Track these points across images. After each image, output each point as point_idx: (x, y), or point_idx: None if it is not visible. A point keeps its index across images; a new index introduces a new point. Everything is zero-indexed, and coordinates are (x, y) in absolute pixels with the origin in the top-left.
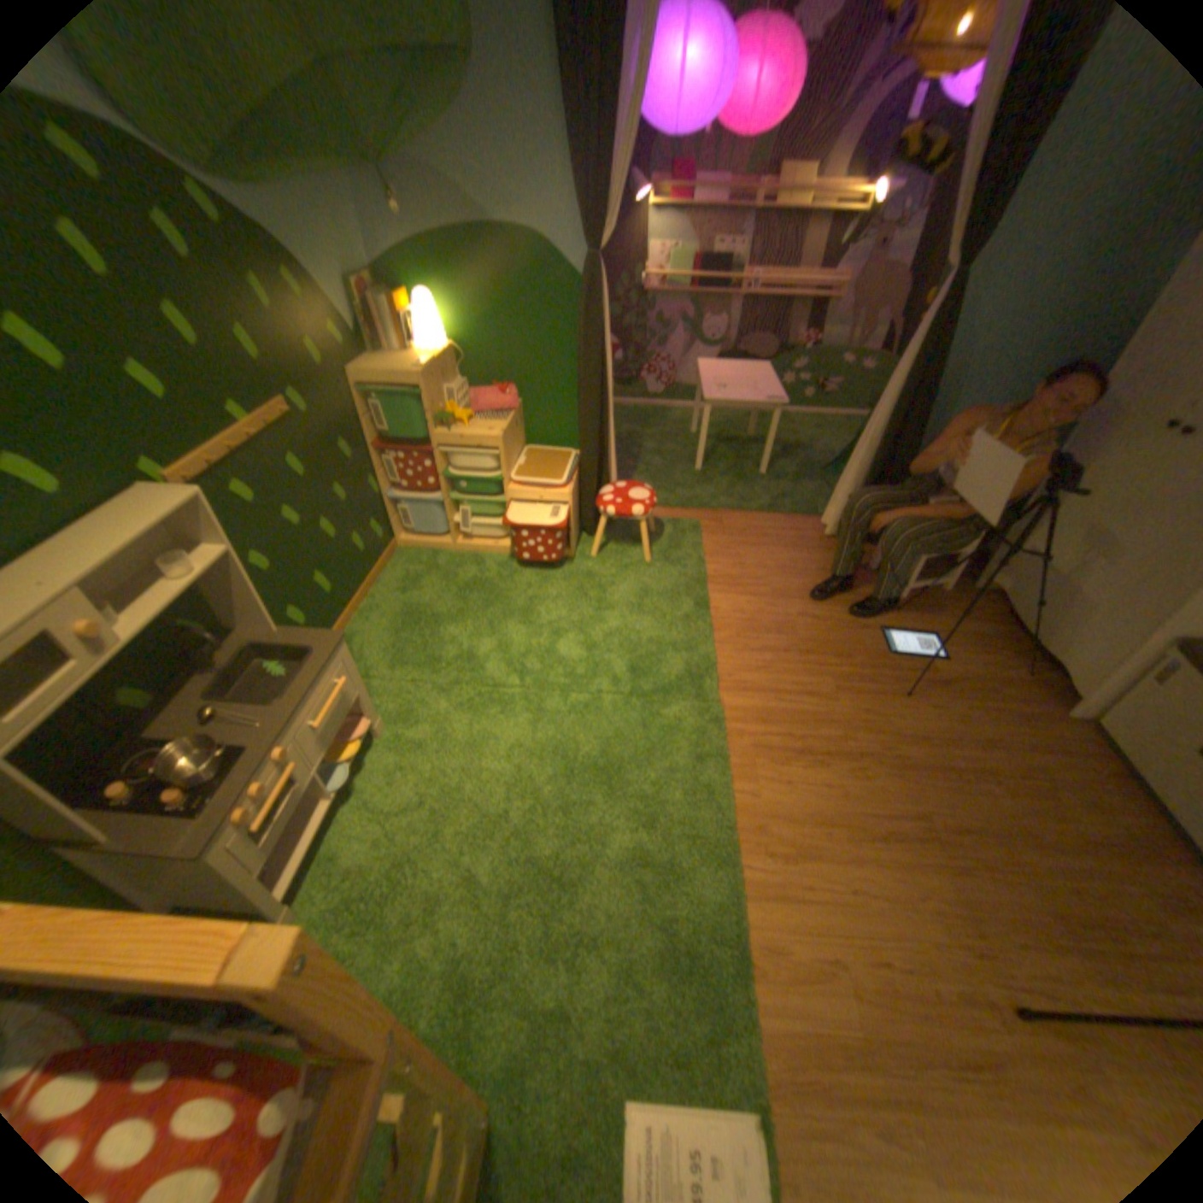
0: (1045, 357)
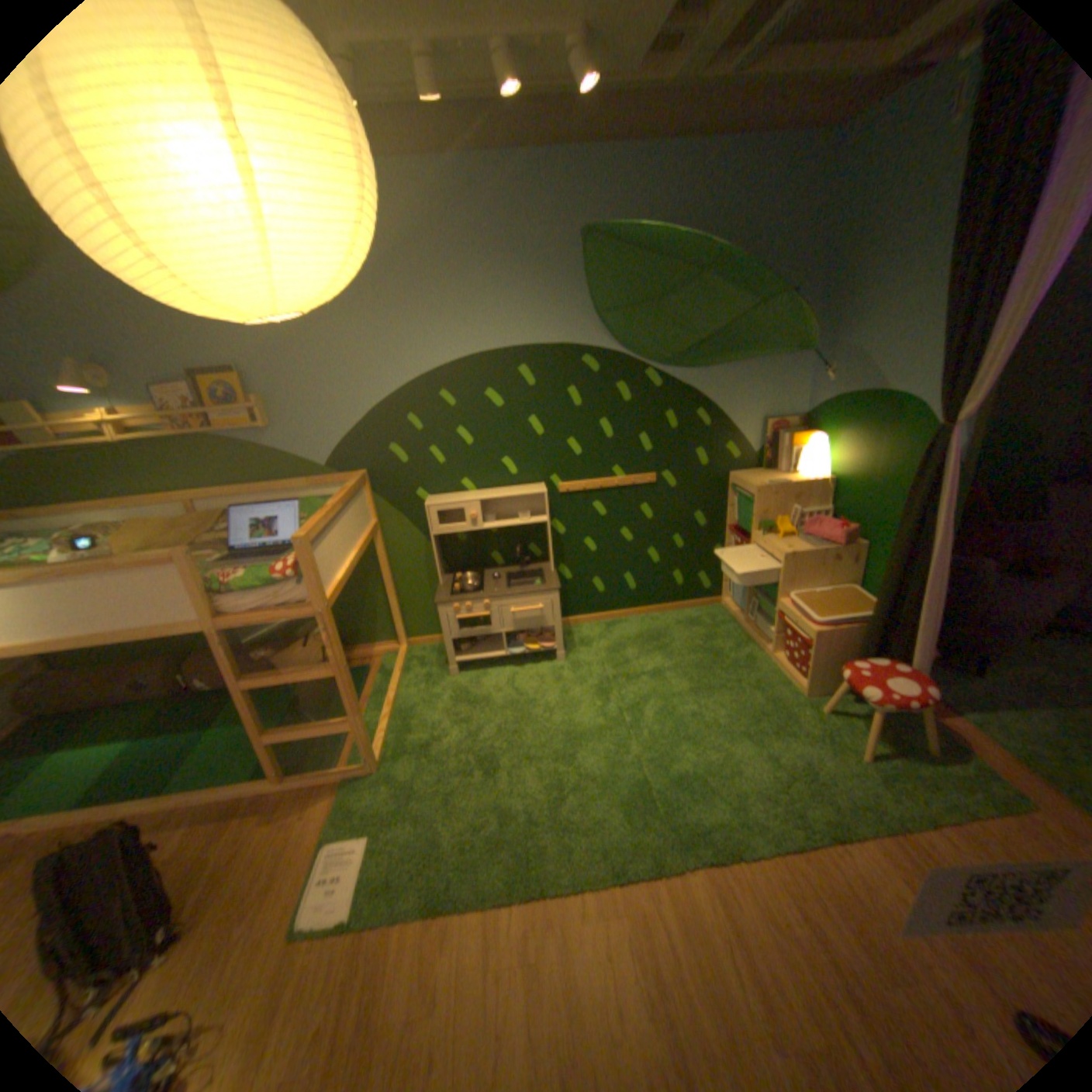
0: None
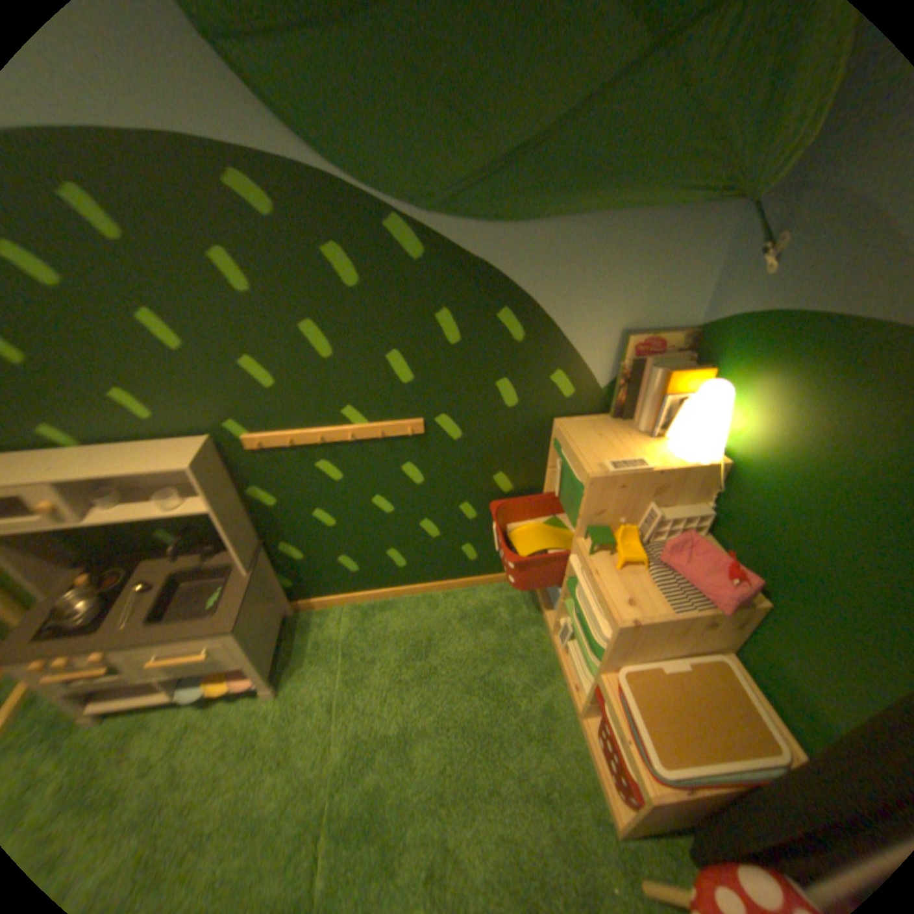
0: None
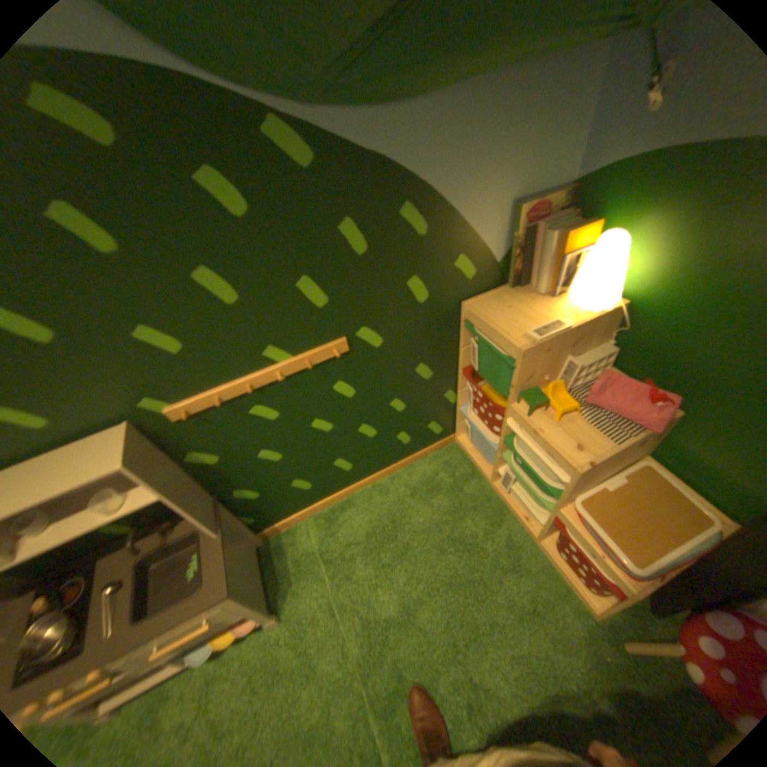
0: None
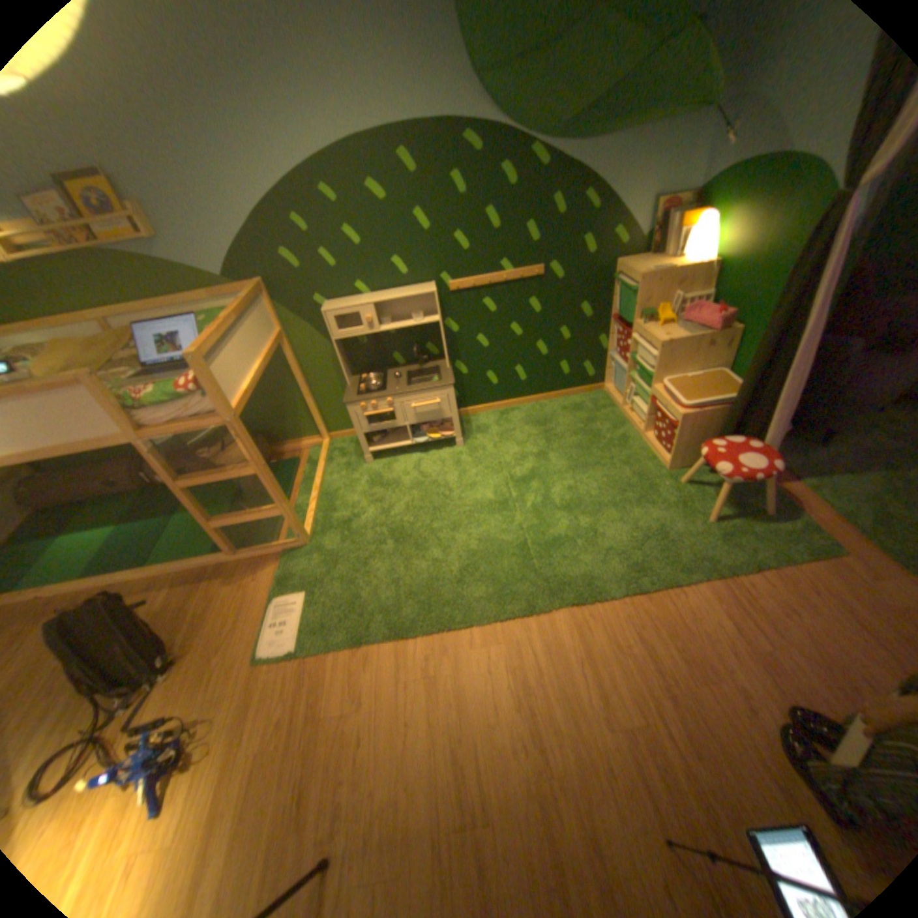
0: None
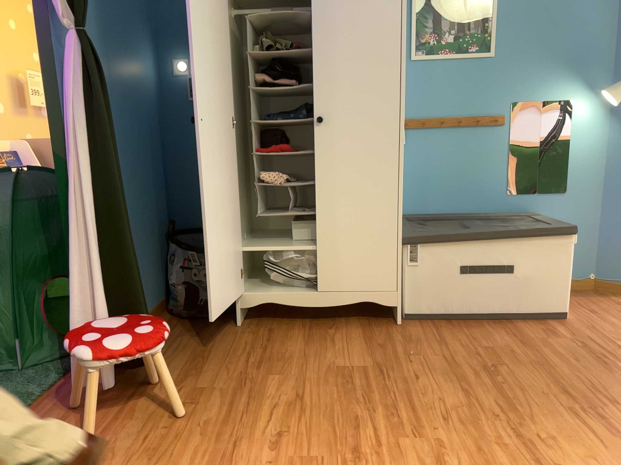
0: (131, 129)
